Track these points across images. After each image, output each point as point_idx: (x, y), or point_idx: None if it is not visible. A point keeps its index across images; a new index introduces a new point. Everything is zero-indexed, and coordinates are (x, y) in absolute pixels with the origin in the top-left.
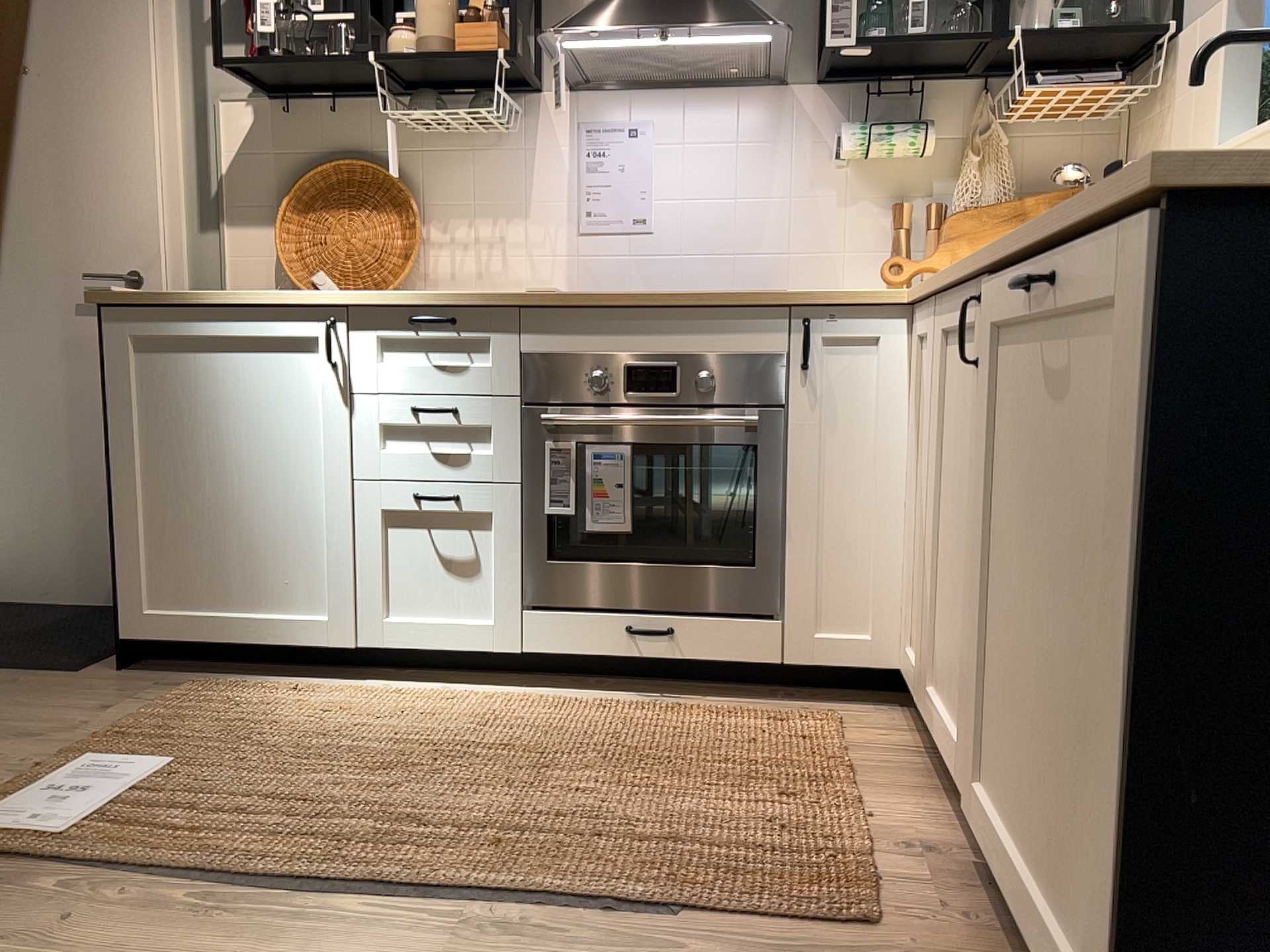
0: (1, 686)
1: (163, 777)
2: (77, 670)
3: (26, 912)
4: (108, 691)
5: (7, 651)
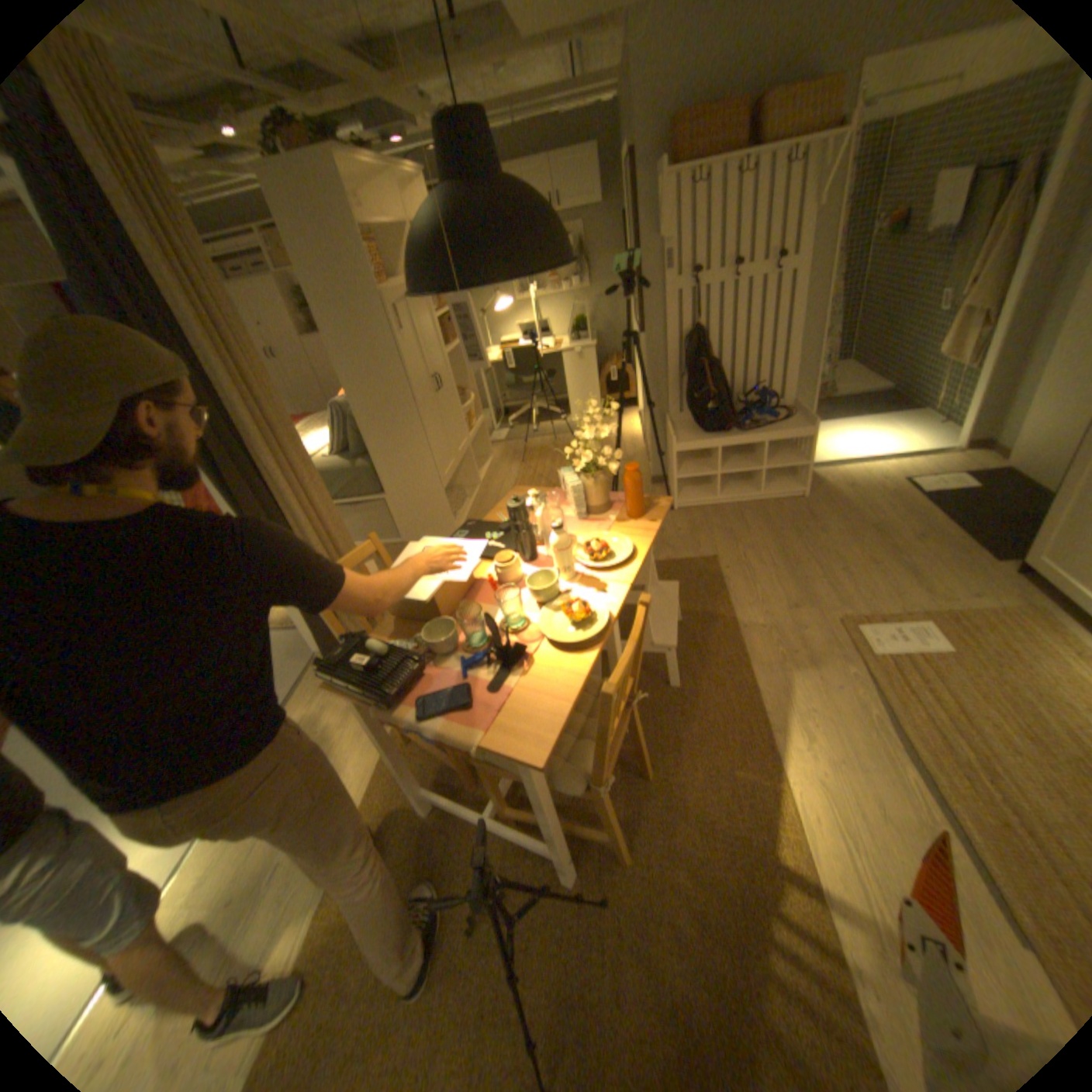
0: (958, 550)
1: (941, 654)
2: (999, 560)
3: (840, 671)
4: (994, 584)
5: (987, 526)
